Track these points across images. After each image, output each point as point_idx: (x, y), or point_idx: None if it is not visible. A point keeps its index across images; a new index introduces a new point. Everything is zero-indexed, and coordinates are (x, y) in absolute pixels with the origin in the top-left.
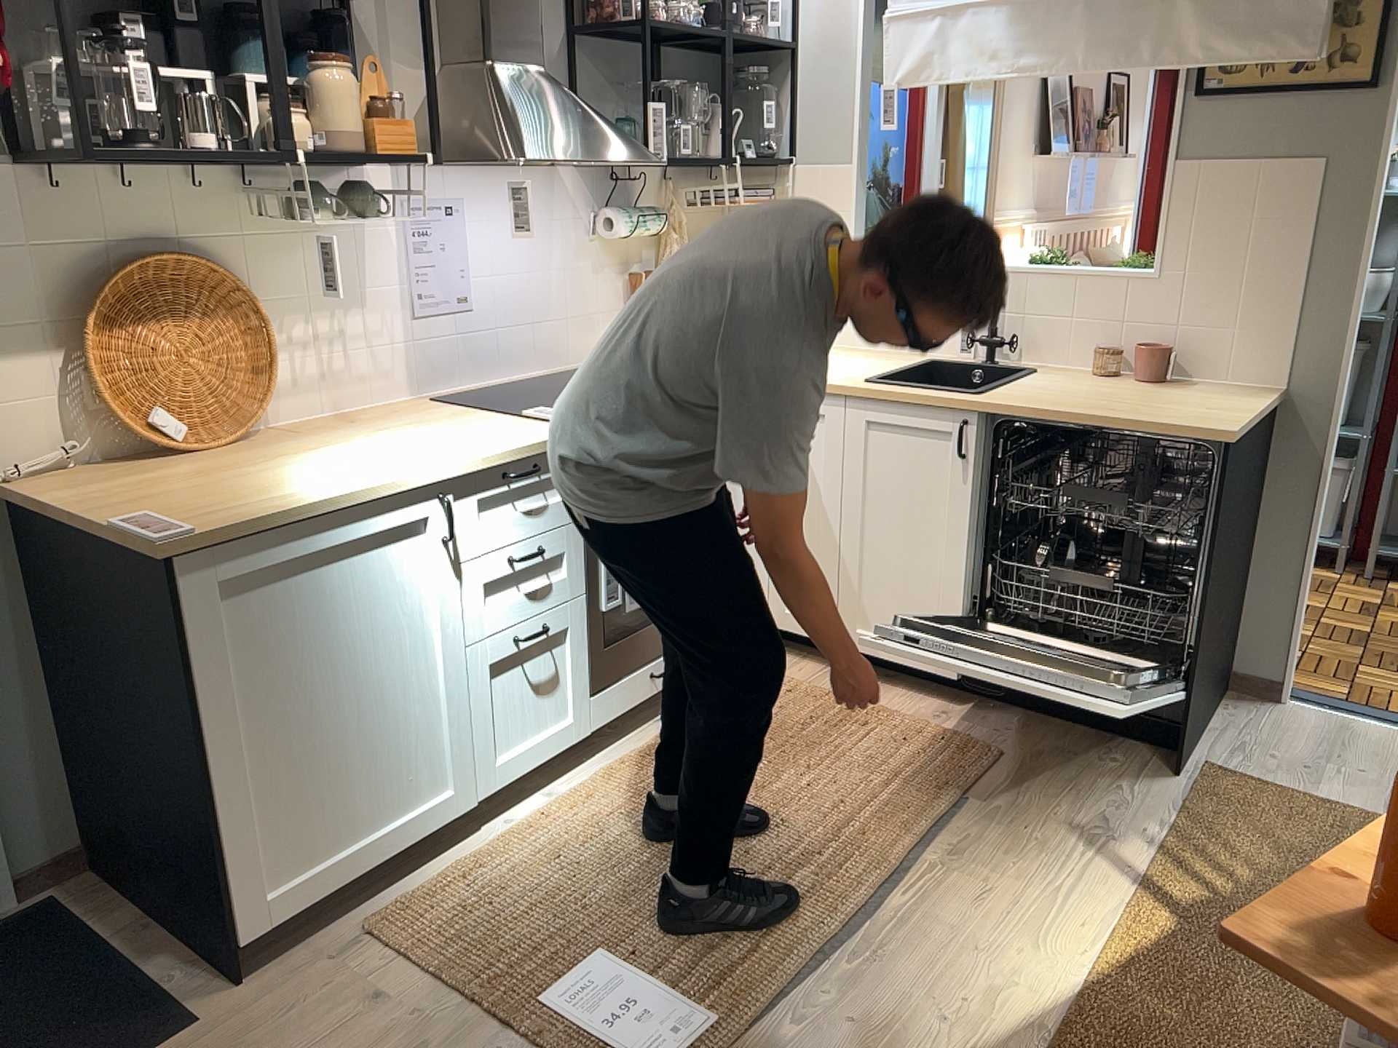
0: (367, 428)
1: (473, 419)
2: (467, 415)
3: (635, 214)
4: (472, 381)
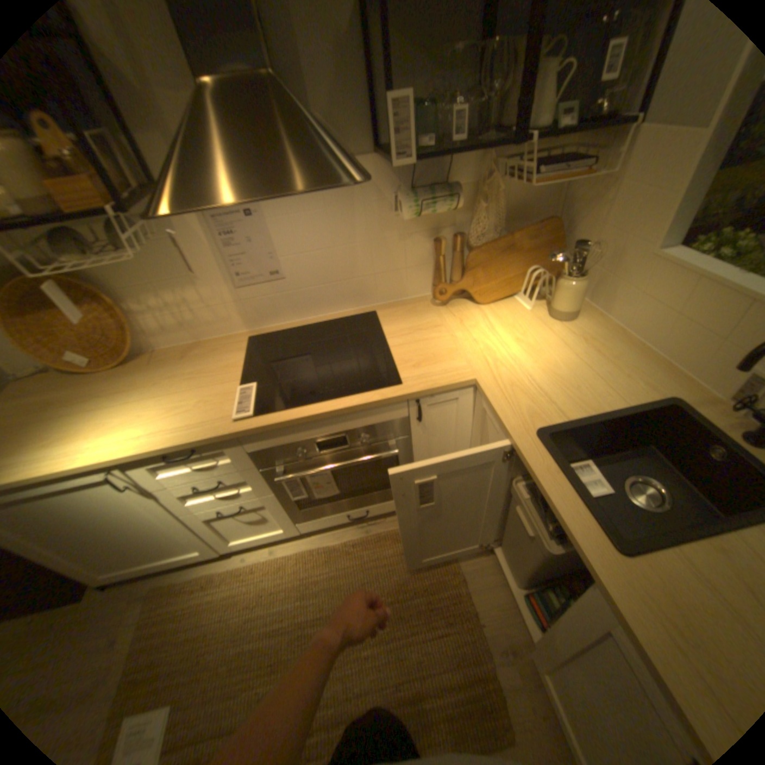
0: (174, 368)
1: (220, 378)
2: (227, 370)
3: (423, 196)
4: (293, 318)
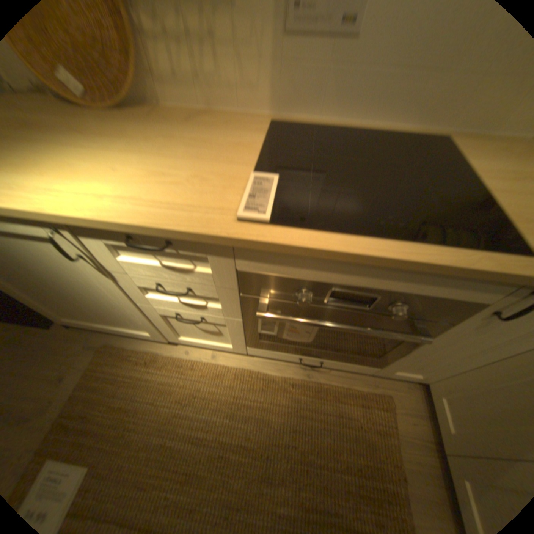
0: (173, 124)
1: (228, 153)
2: (238, 145)
3: None
4: (333, 111)
